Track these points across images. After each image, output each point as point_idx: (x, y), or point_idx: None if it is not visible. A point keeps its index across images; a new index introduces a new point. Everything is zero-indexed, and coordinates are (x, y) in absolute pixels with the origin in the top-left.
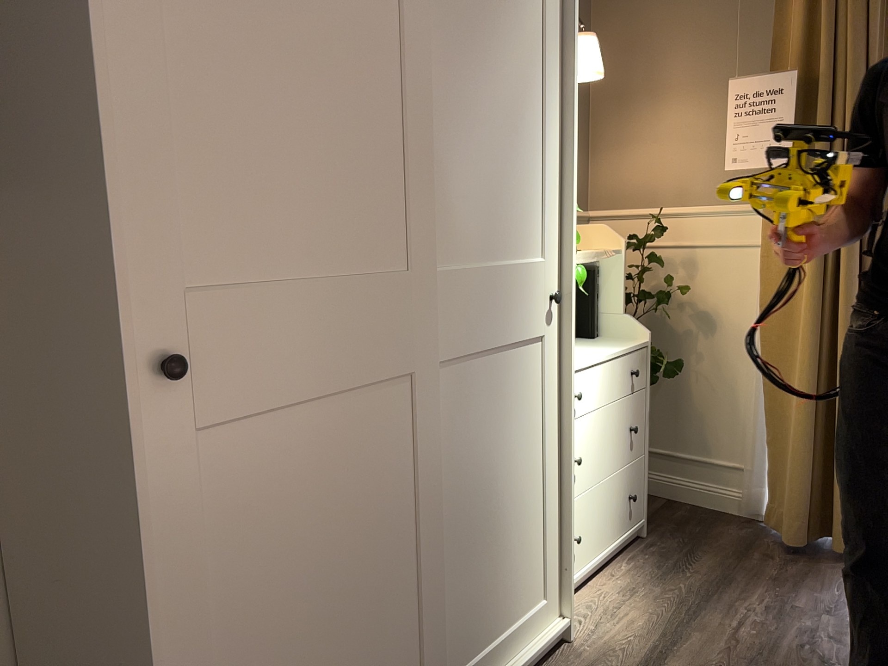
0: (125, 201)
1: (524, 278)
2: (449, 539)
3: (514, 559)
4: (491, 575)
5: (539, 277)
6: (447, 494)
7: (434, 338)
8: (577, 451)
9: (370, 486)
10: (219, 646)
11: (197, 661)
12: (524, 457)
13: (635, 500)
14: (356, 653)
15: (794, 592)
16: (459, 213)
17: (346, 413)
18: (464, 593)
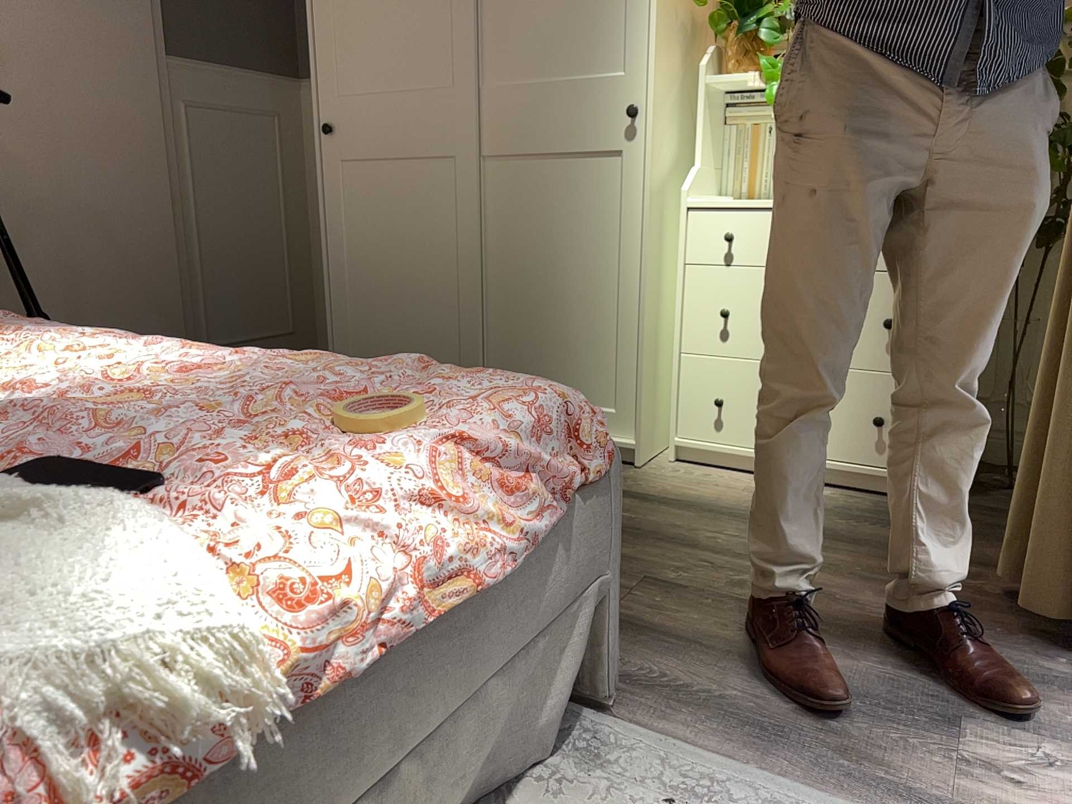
0: (318, 61)
1: (587, 94)
2: (499, 290)
3: (574, 347)
4: (543, 343)
5: (612, 92)
6: (499, 257)
7: (481, 136)
8: (733, 303)
9: (426, 222)
10: (351, 266)
11: (341, 266)
12: (588, 261)
13: (876, 425)
14: (416, 316)
15: (867, 584)
16: (513, 43)
17: (412, 173)
18: (514, 340)
